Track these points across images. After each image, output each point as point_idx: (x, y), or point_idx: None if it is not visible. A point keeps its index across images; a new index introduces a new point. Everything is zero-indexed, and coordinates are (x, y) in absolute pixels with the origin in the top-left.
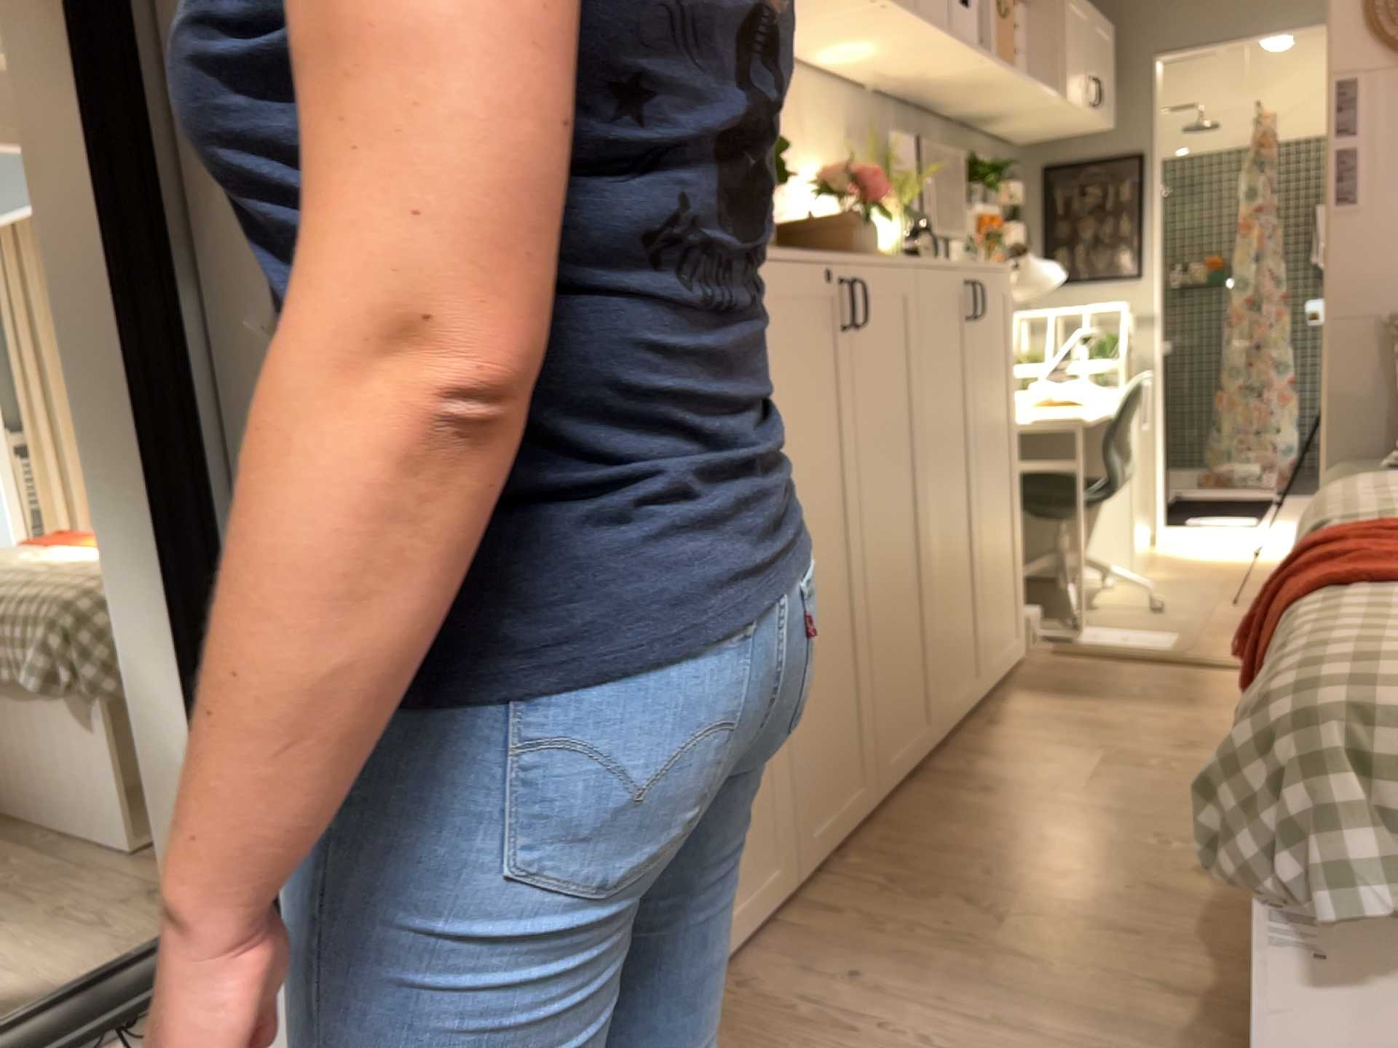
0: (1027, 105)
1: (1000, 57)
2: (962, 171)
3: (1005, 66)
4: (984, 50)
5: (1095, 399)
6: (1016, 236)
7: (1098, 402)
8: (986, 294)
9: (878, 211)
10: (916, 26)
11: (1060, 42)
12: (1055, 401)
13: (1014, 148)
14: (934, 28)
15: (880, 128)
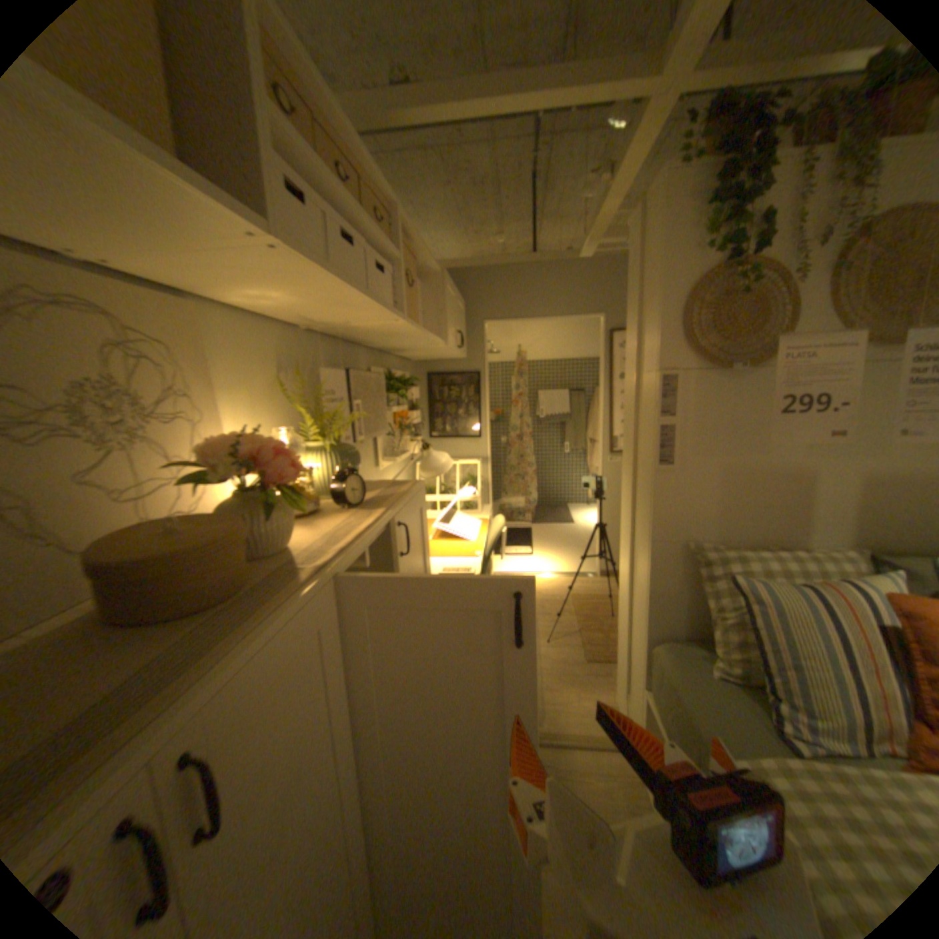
0: (428, 346)
1: (414, 317)
2: (387, 382)
3: (417, 325)
4: (403, 312)
5: (474, 534)
6: (419, 415)
7: (476, 538)
8: (412, 517)
9: (292, 498)
10: (336, 282)
11: (447, 308)
12: (449, 533)
13: (415, 362)
14: (356, 287)
15: (317, 363)
